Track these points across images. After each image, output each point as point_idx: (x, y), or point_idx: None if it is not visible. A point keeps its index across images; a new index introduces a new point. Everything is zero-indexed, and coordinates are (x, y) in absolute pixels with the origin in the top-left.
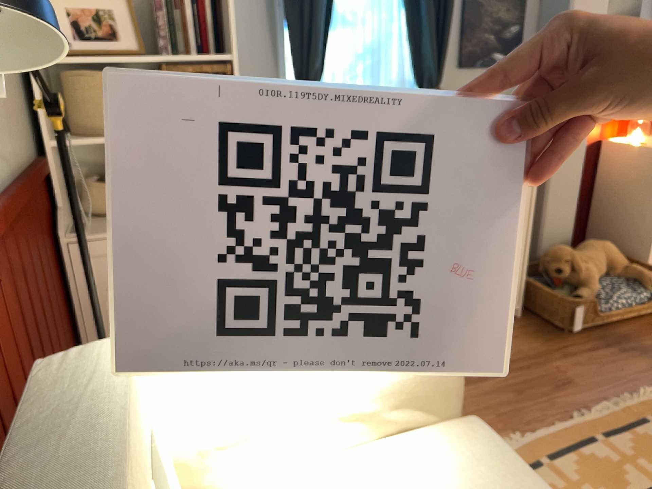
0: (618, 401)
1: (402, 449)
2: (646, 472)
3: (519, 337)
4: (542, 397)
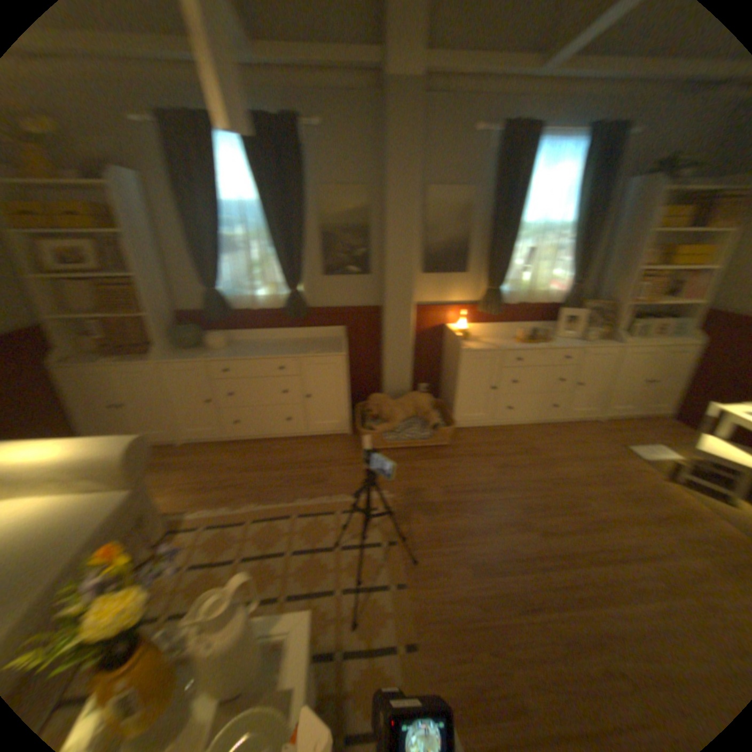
0: (336, 497)
1: (78, 497)
2: (293, 540)
3: (334, 447)
4: (299, 485)
